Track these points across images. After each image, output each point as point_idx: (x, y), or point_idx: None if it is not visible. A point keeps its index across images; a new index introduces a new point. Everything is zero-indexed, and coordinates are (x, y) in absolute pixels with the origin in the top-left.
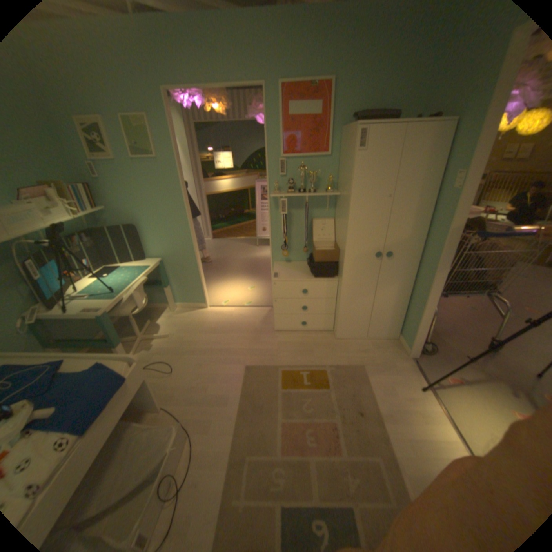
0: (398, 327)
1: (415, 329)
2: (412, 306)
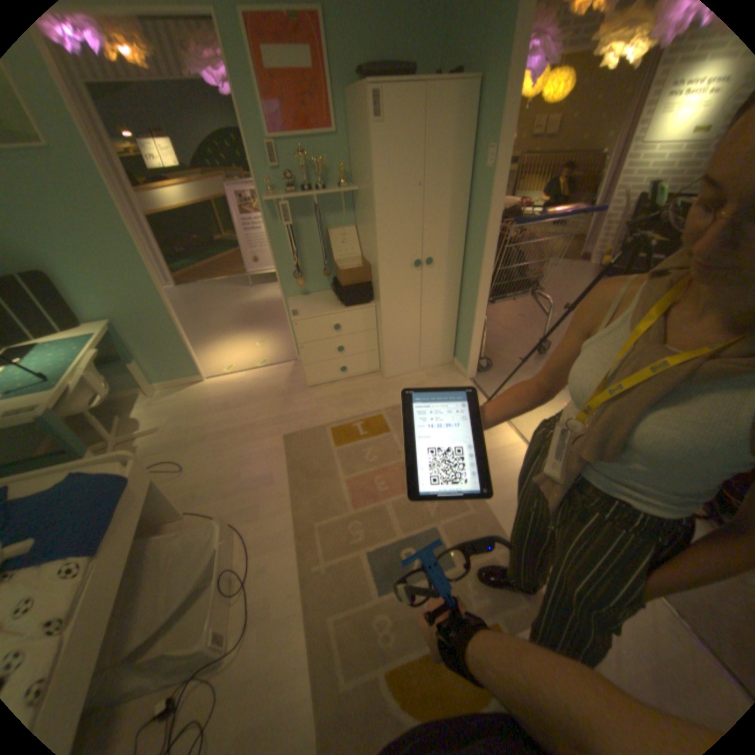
0: (449, 348)
1: (467, 346)
2: (460, 321)
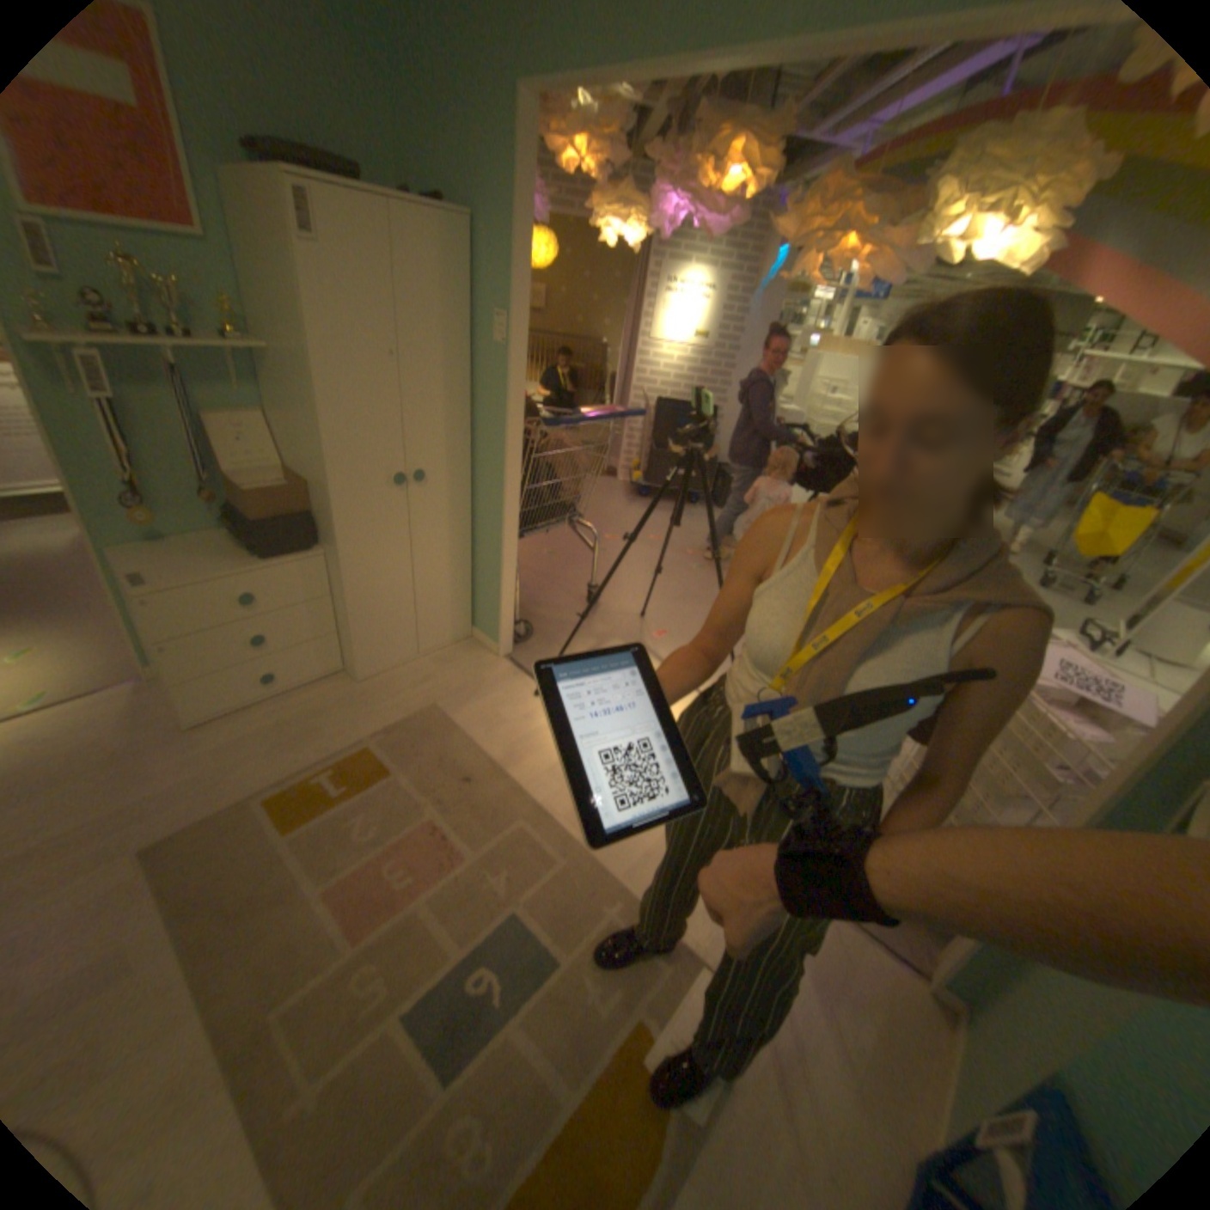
0: (464, 614)
1: (494, 607)
2: (478, 569)
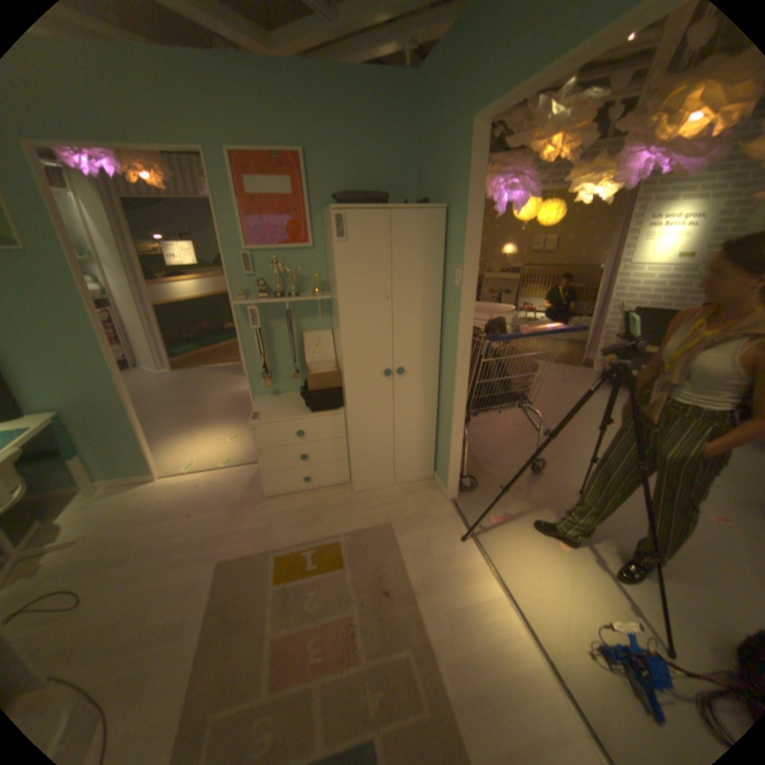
0: (429, 462)
1: (446, 463)
2: (440, 433)
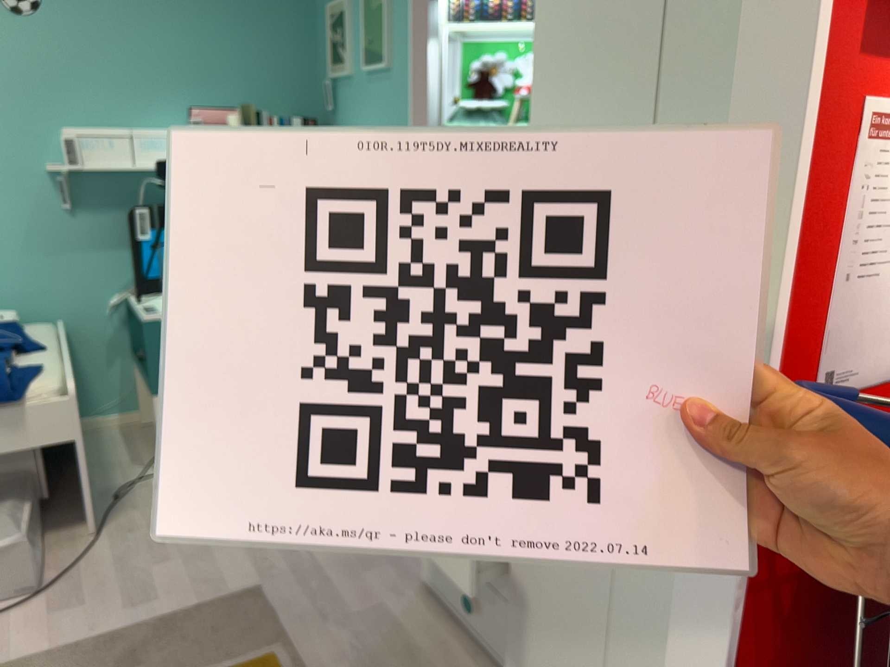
0: None
1: None
2: None
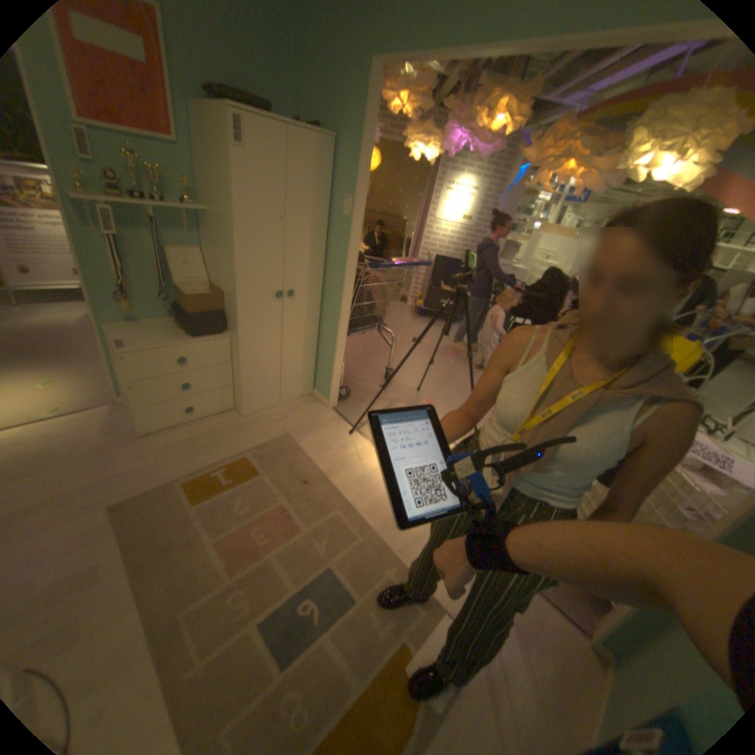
0: (309, 380)
1: (328, 377)
2: (320, 353)
